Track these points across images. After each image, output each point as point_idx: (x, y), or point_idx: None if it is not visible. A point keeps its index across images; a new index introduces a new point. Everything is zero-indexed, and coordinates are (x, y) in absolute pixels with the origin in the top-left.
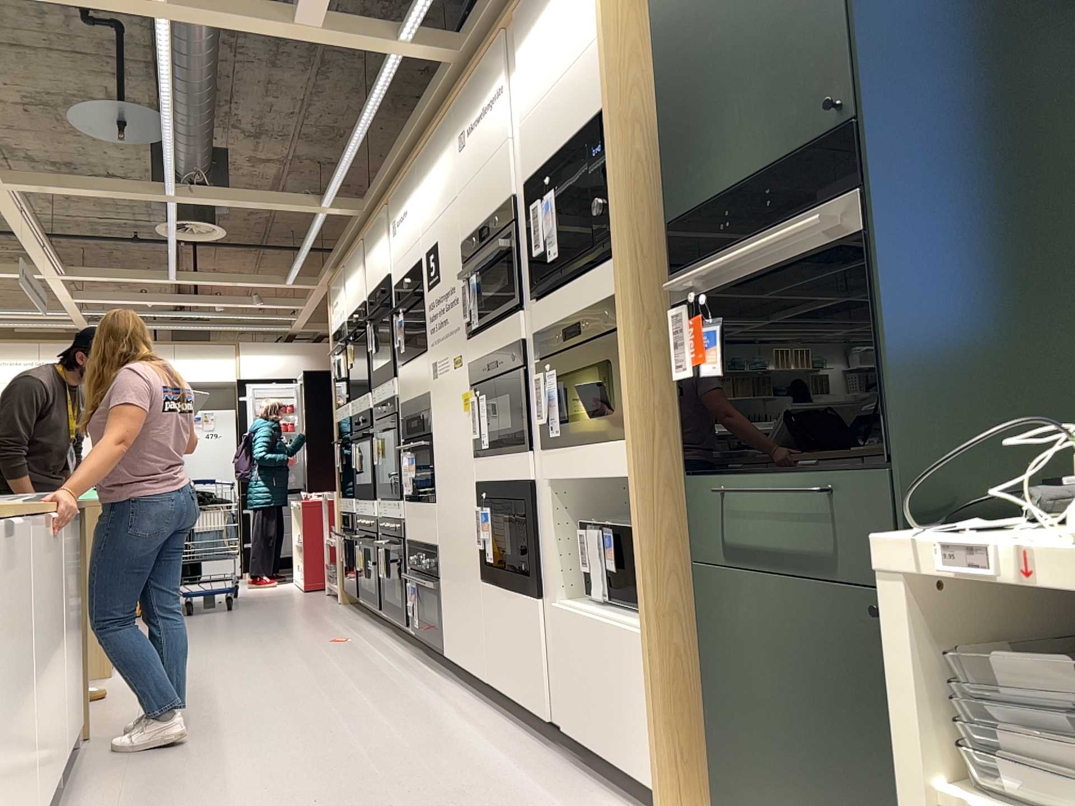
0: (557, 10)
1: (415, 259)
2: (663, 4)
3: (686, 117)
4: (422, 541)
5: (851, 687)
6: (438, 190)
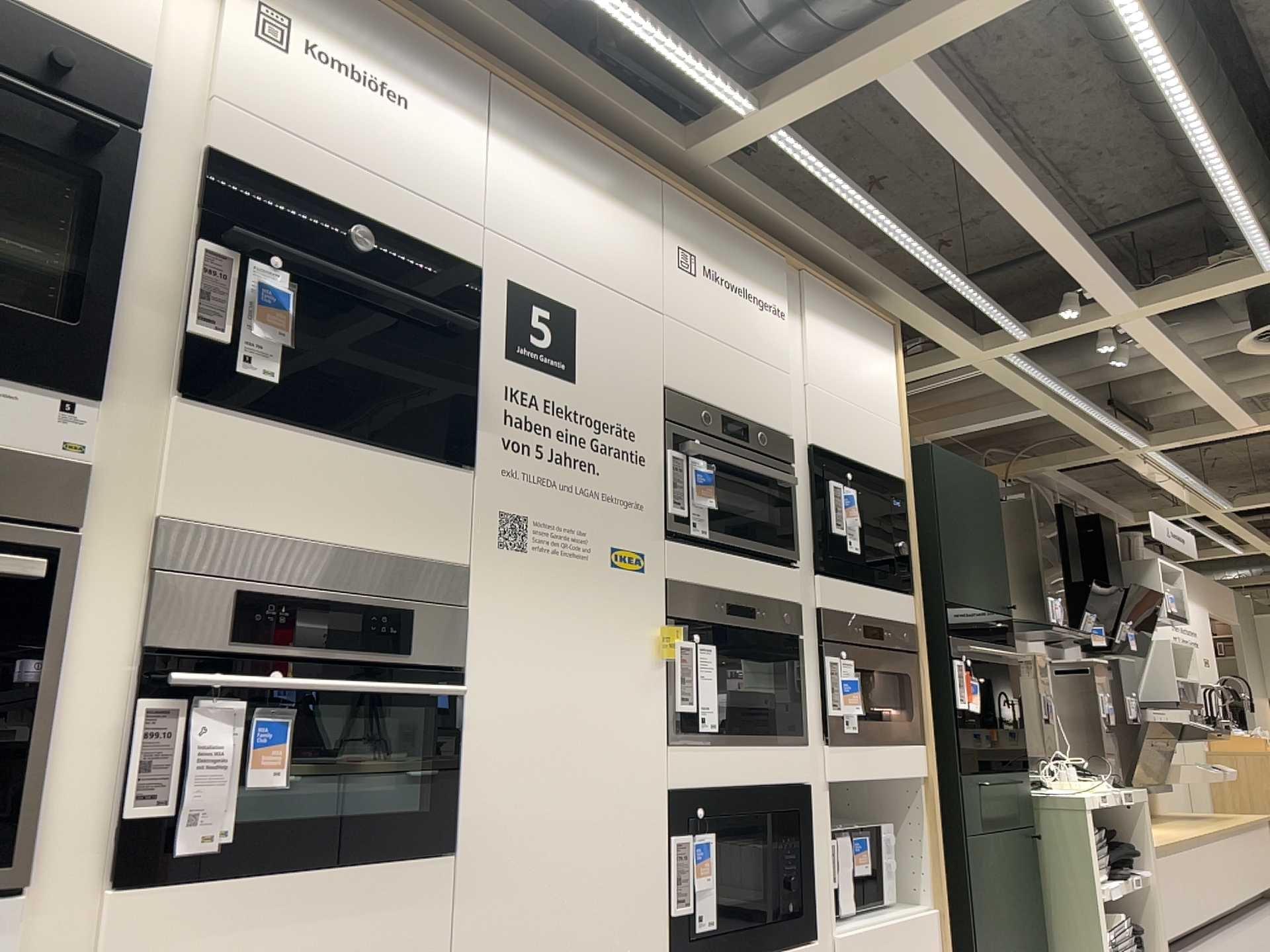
0: (858, 349)
1: (443, 241)
2: (937, 464)
3: (950, 544)
4: None
5: (1017, 880)
6: (592, 235)
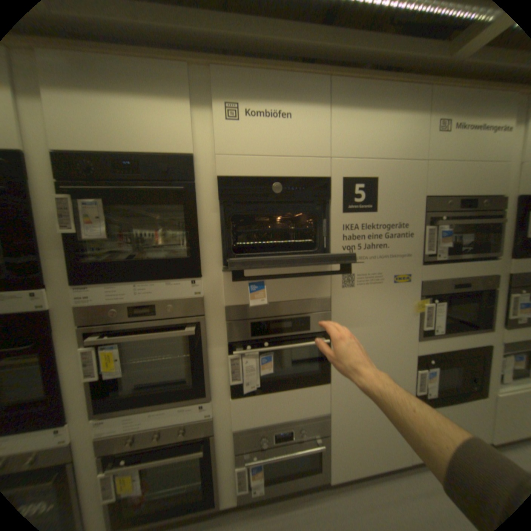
0: None
1: (311, 173)
2: None
3: None
4: (287, 420)
5: None
6: (387, 136)
